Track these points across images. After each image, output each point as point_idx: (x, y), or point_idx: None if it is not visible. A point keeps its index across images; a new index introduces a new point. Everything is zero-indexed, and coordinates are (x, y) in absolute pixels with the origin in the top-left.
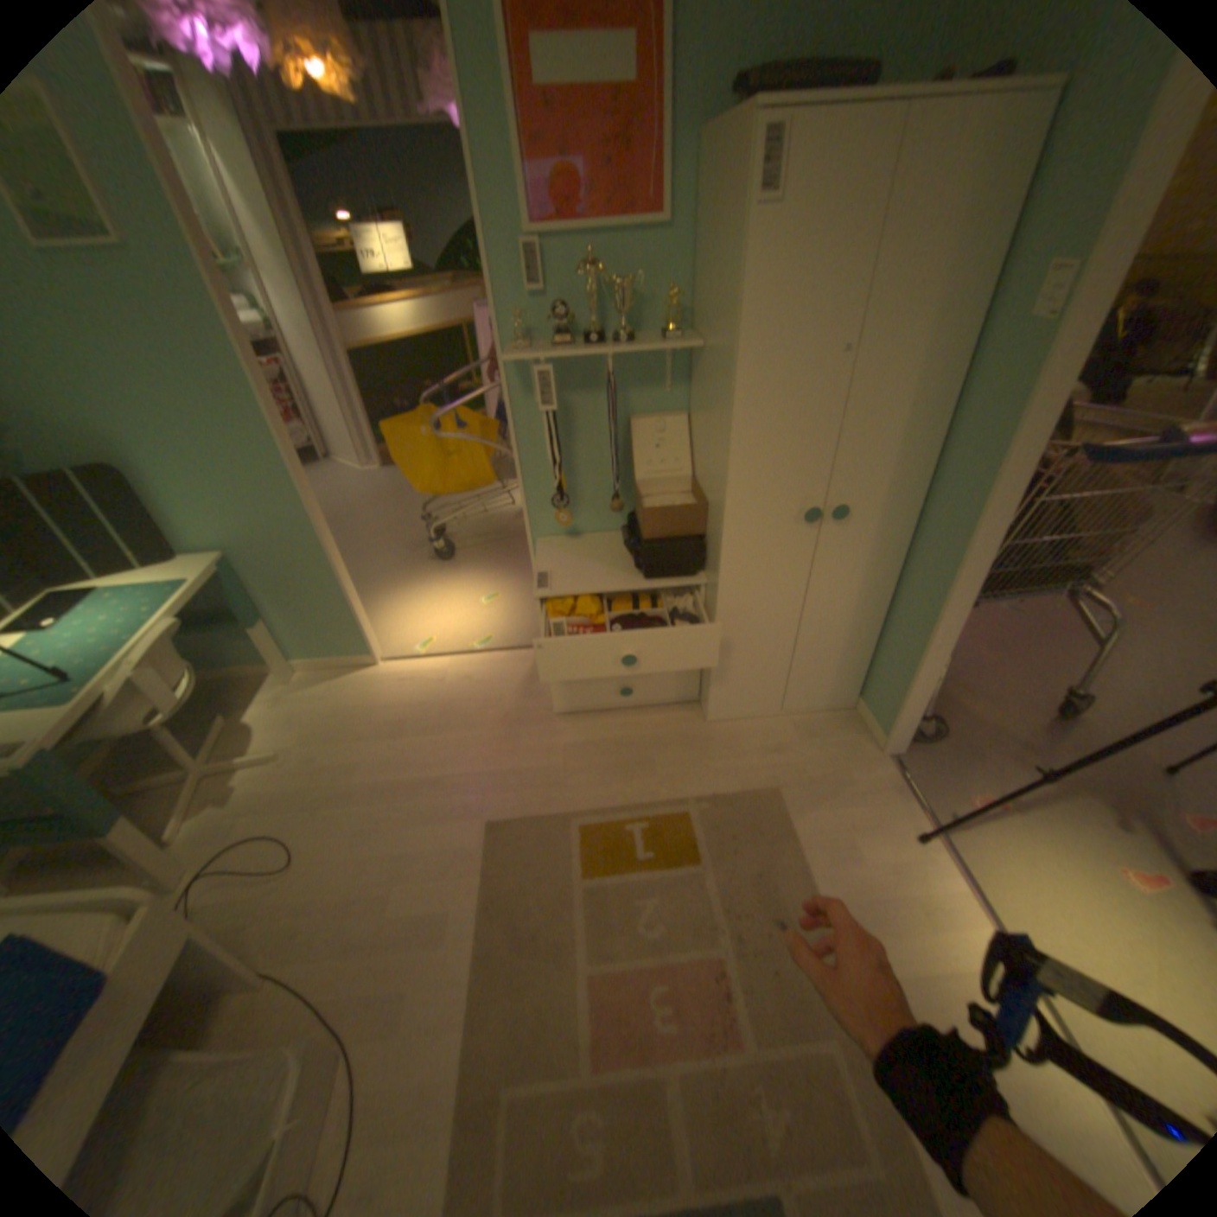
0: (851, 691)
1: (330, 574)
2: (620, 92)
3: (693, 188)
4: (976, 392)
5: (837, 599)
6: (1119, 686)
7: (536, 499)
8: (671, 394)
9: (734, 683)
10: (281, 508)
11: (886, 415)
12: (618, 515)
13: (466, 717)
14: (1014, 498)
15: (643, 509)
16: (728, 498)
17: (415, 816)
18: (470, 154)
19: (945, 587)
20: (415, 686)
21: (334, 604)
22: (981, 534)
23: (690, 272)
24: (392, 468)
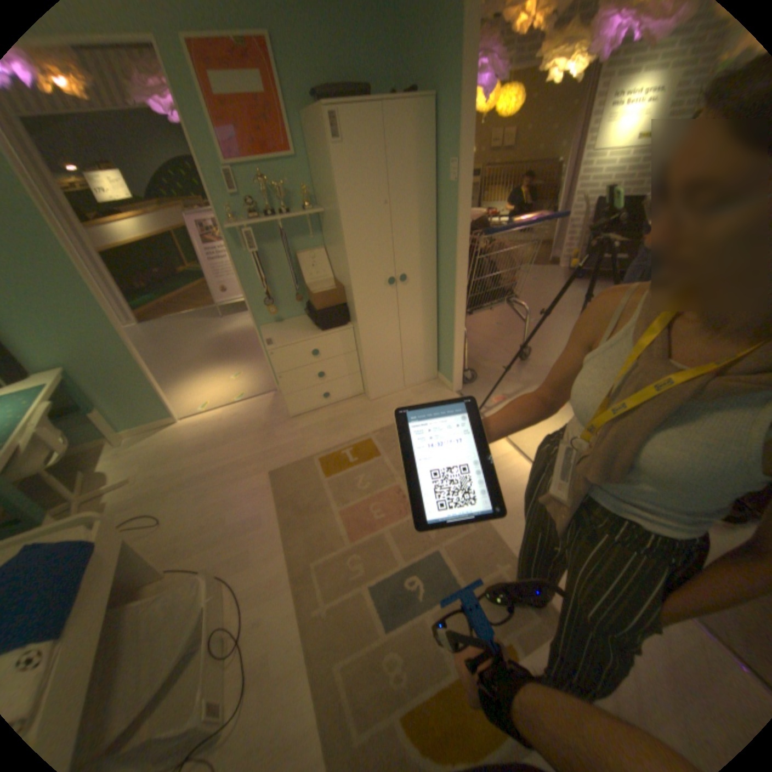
0: (432, 368)
1: (137, 369)
2: (257, 97)
3: (302, 139)
4: (441, 216)
5: (413, 322)
6: (541, 344)
7: (255, 304)
8: (314, 238)
9: (378, 375)
10: (99, 332)
11: (409, 230)
12: (301, 306)
13: (240, 432)
14: (464, 257)
15: (313, 294)
16: (351, 278)
17: (227, 481)
18: (185, 127)
19: (452, 303)
20: (205, 426)
21: (143, 388)
22: (457, 275)
23: (309, 178)
24: (145, 322)
